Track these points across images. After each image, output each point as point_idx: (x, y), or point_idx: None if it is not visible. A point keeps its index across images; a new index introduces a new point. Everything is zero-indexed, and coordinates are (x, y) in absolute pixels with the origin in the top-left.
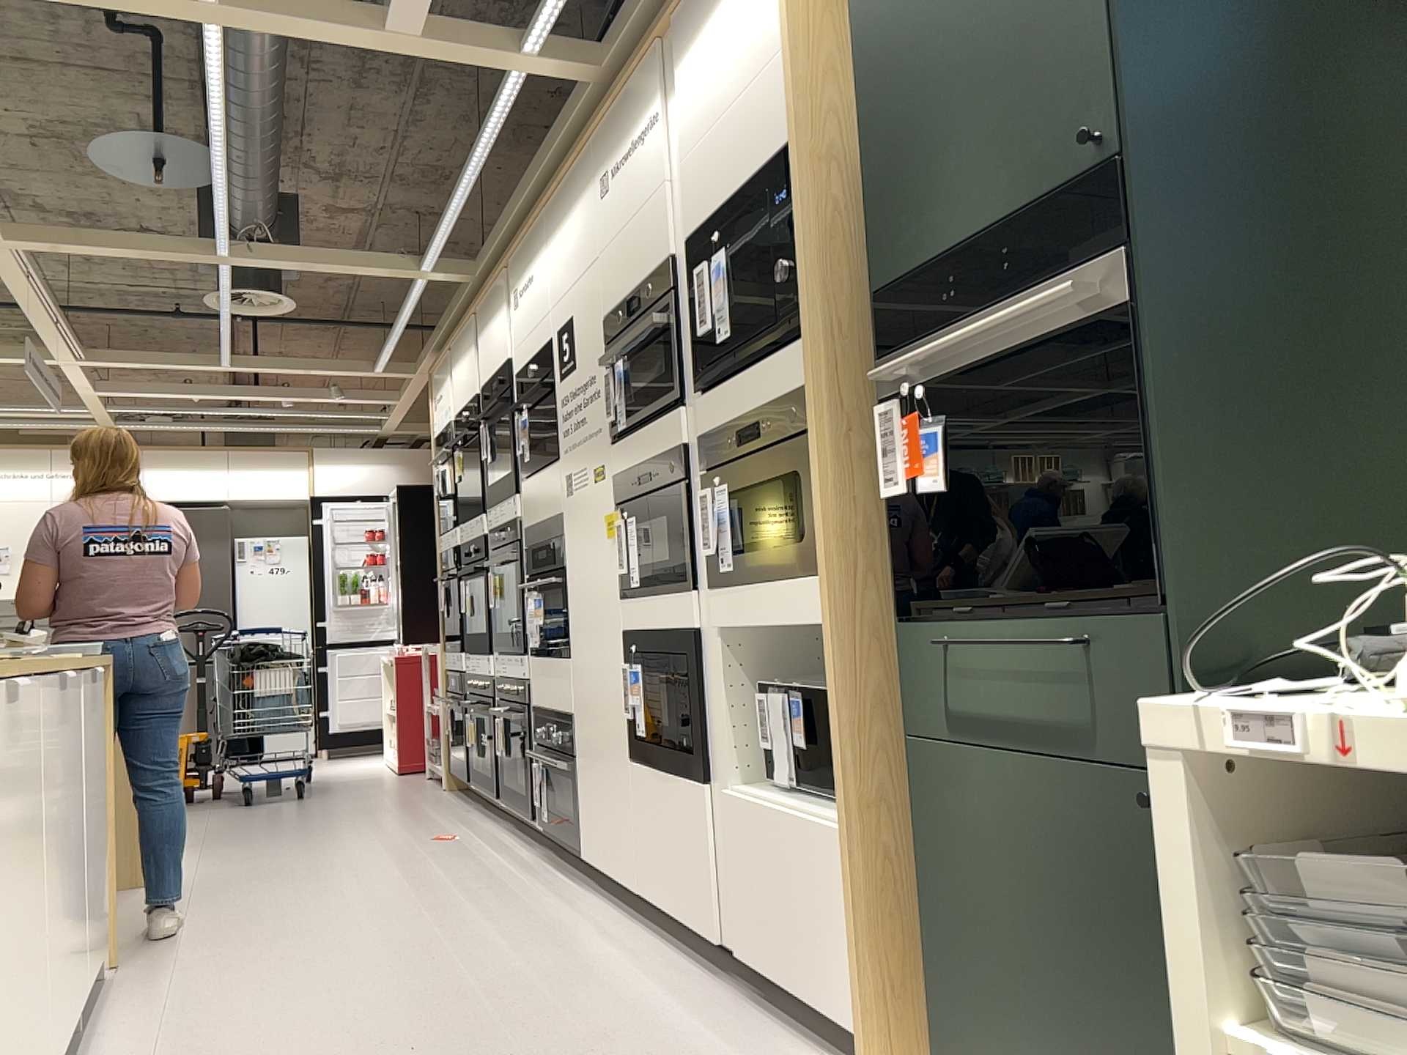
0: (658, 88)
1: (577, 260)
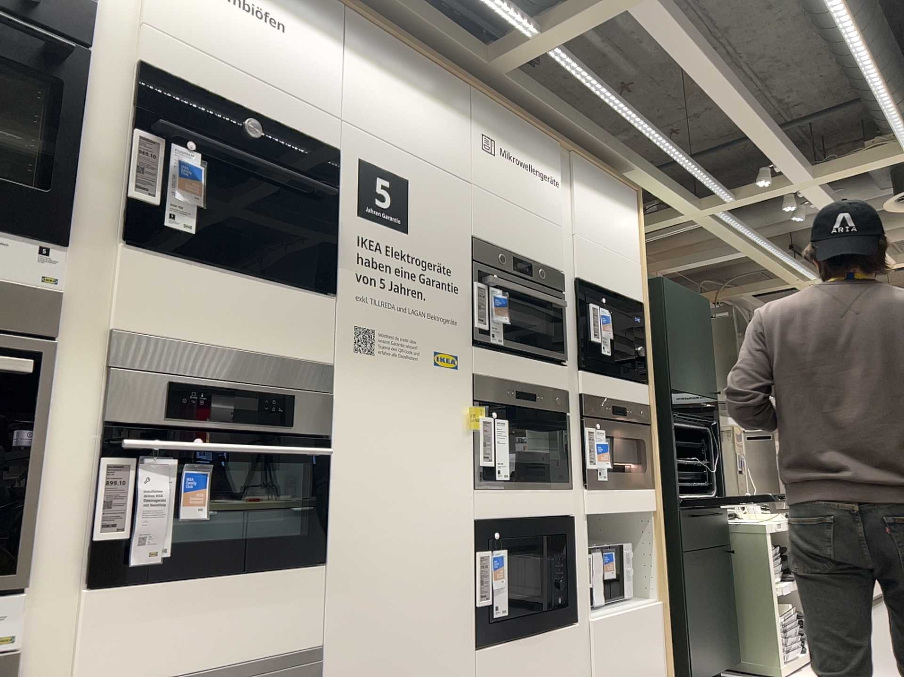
0: (558, 169)
1: (427, 144)
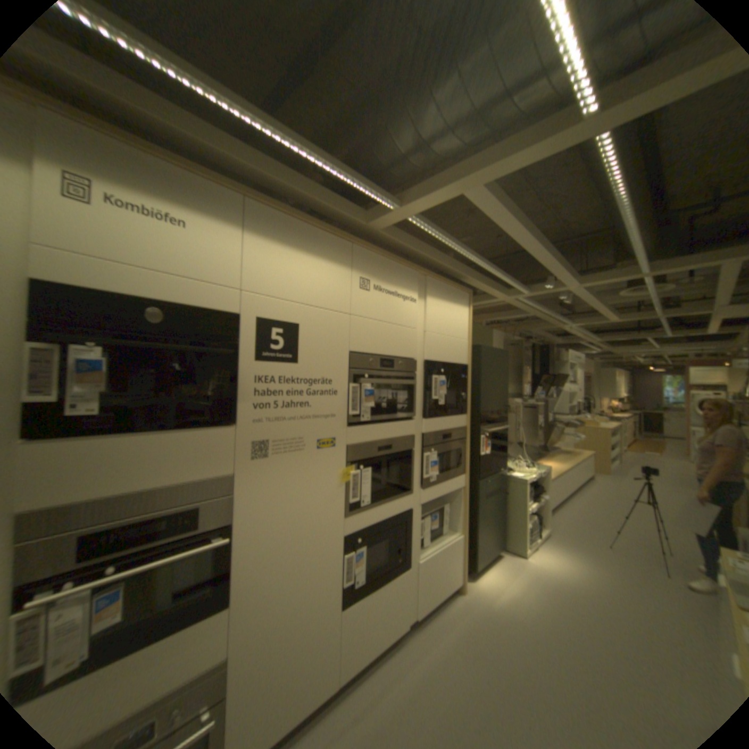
0: (417, 290)
1: (316, 294)
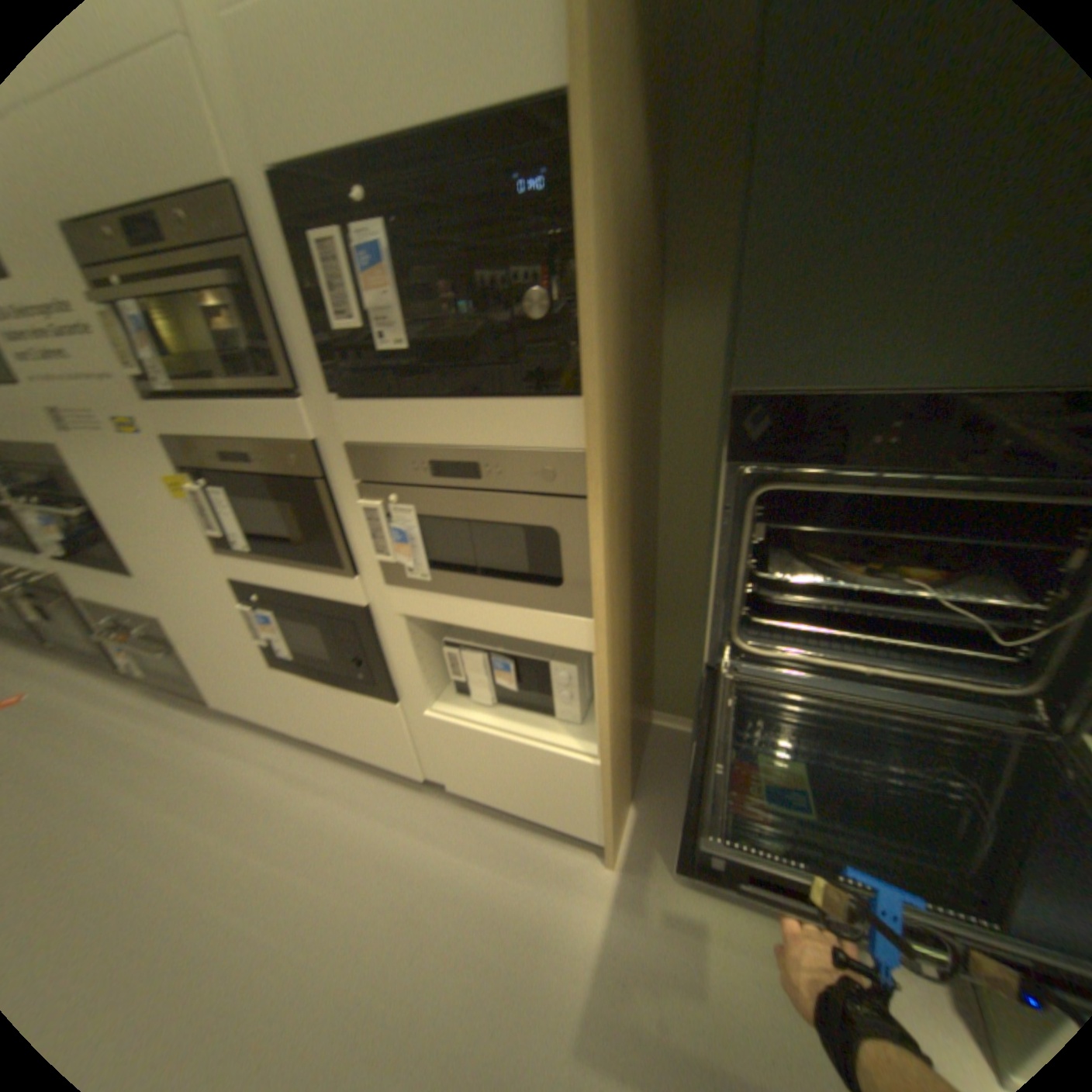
0: None
1: None
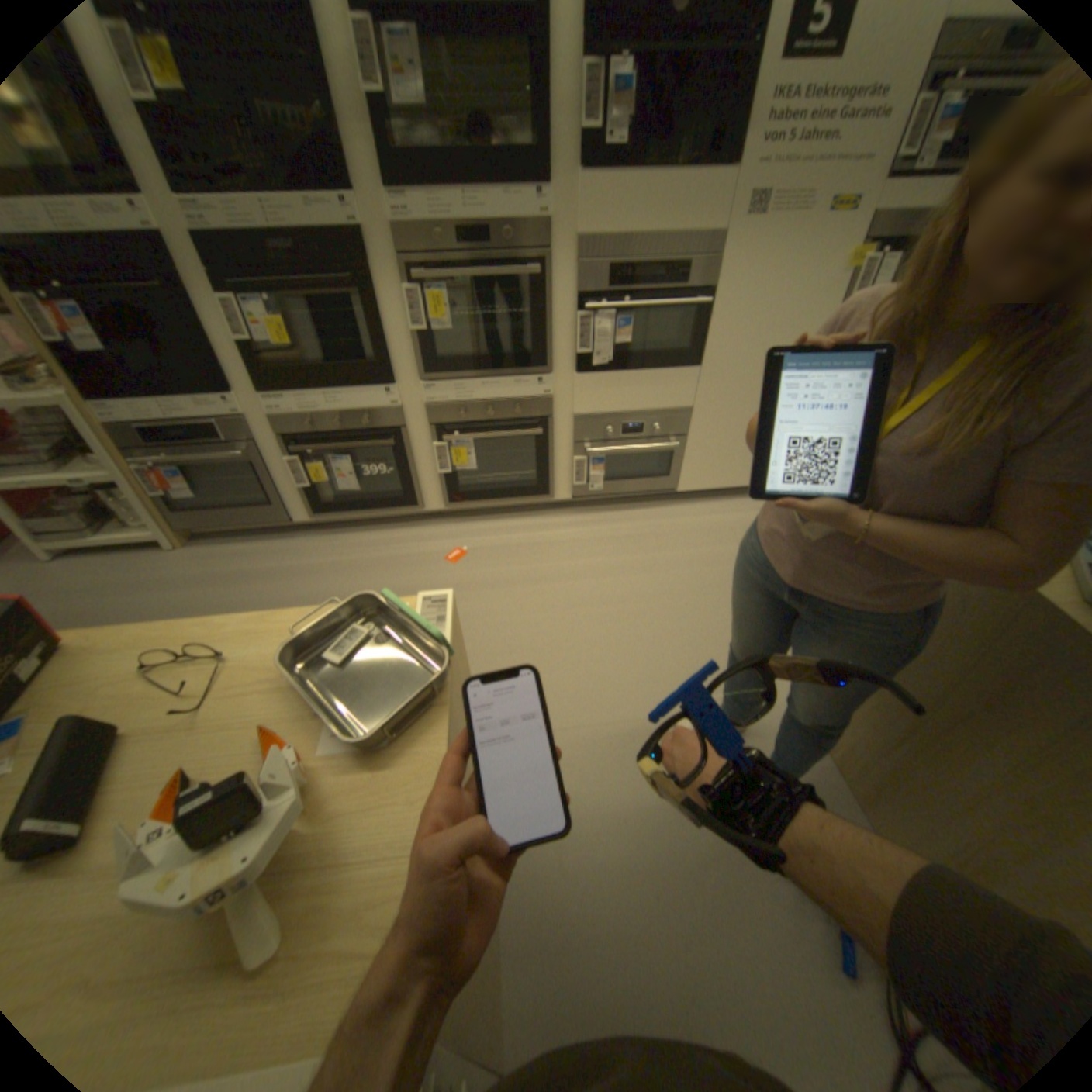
0: None
1: None
